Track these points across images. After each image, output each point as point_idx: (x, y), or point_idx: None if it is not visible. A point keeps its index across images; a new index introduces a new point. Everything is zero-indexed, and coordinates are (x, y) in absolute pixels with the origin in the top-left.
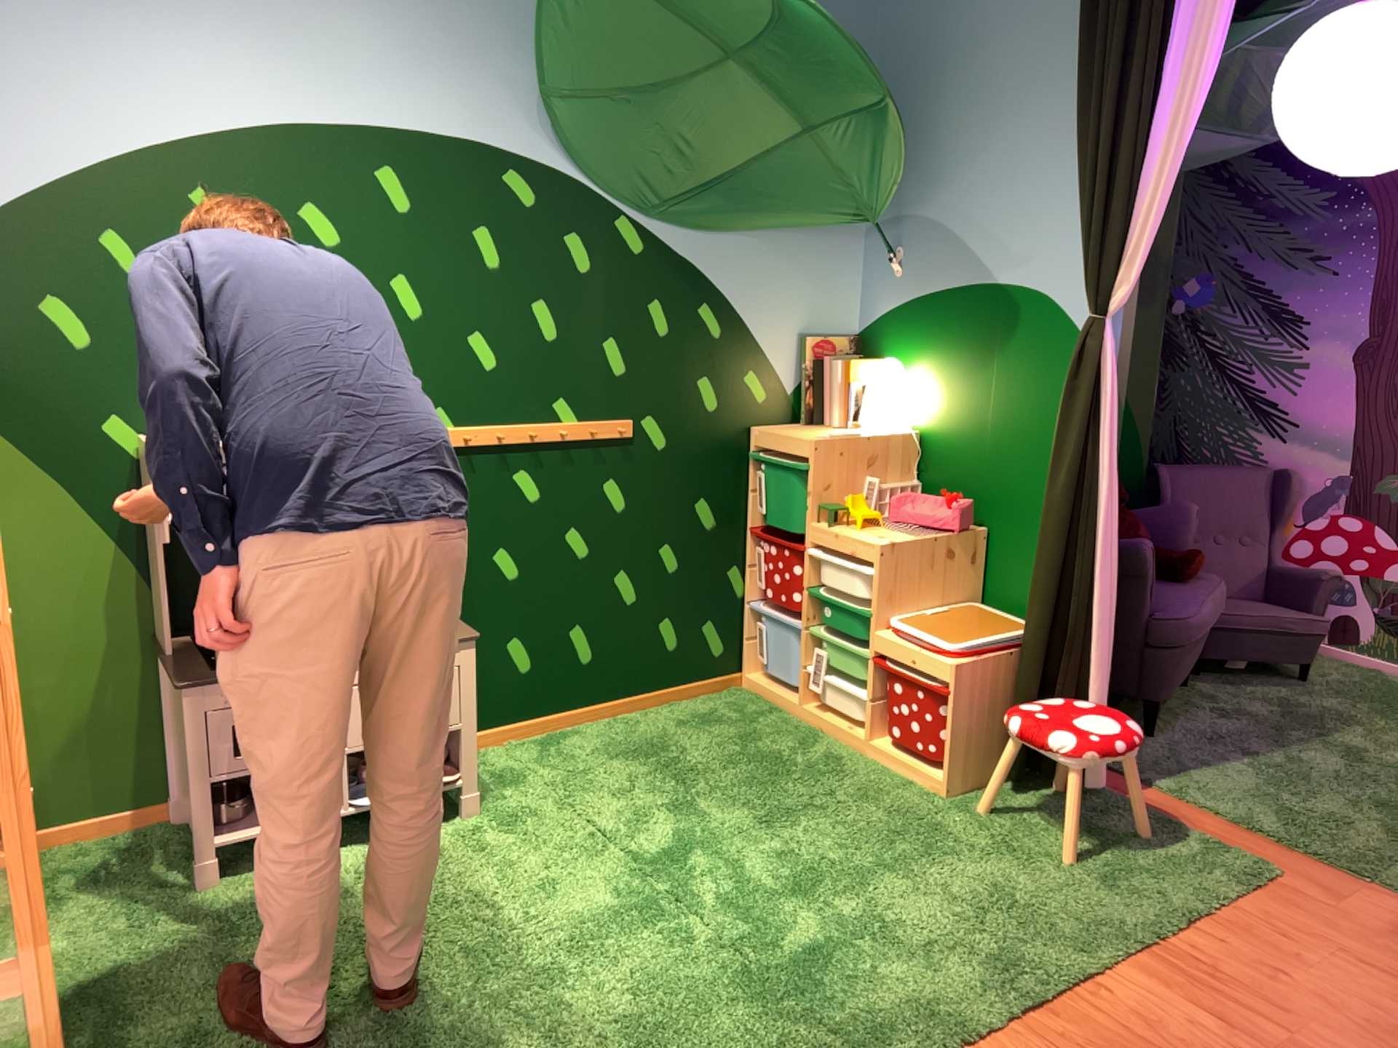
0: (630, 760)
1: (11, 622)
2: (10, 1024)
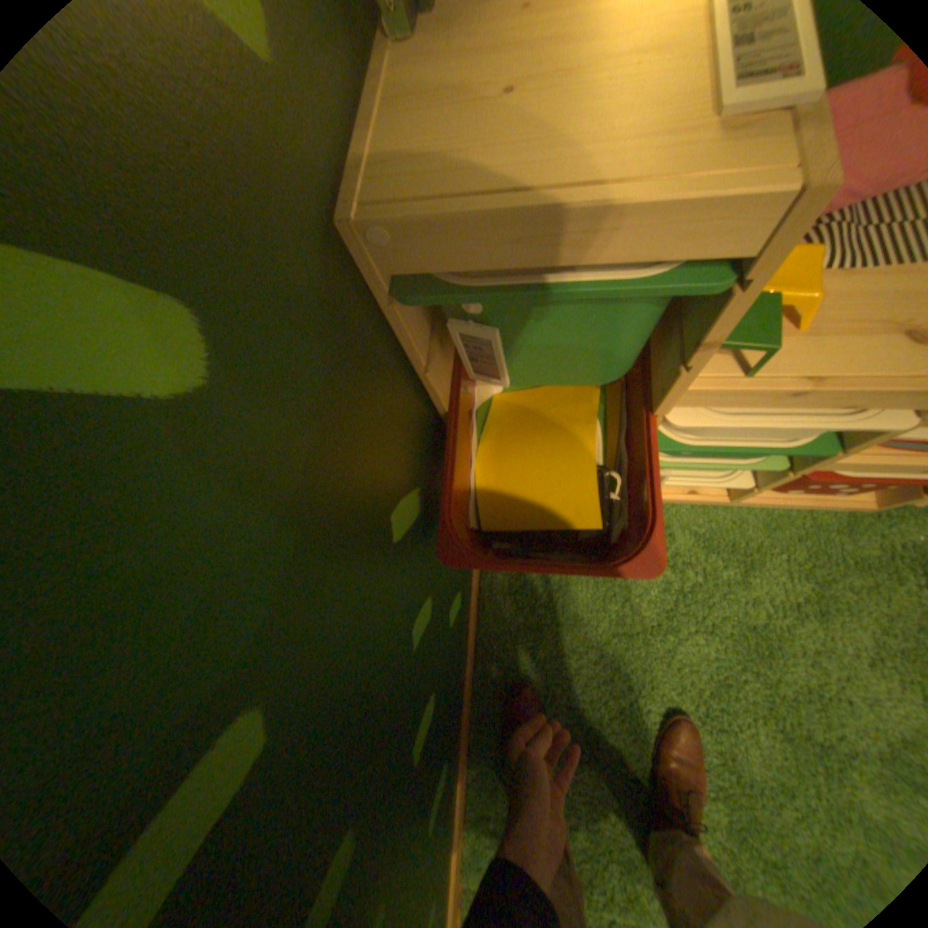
0: (589, 761)
1: None
2: None
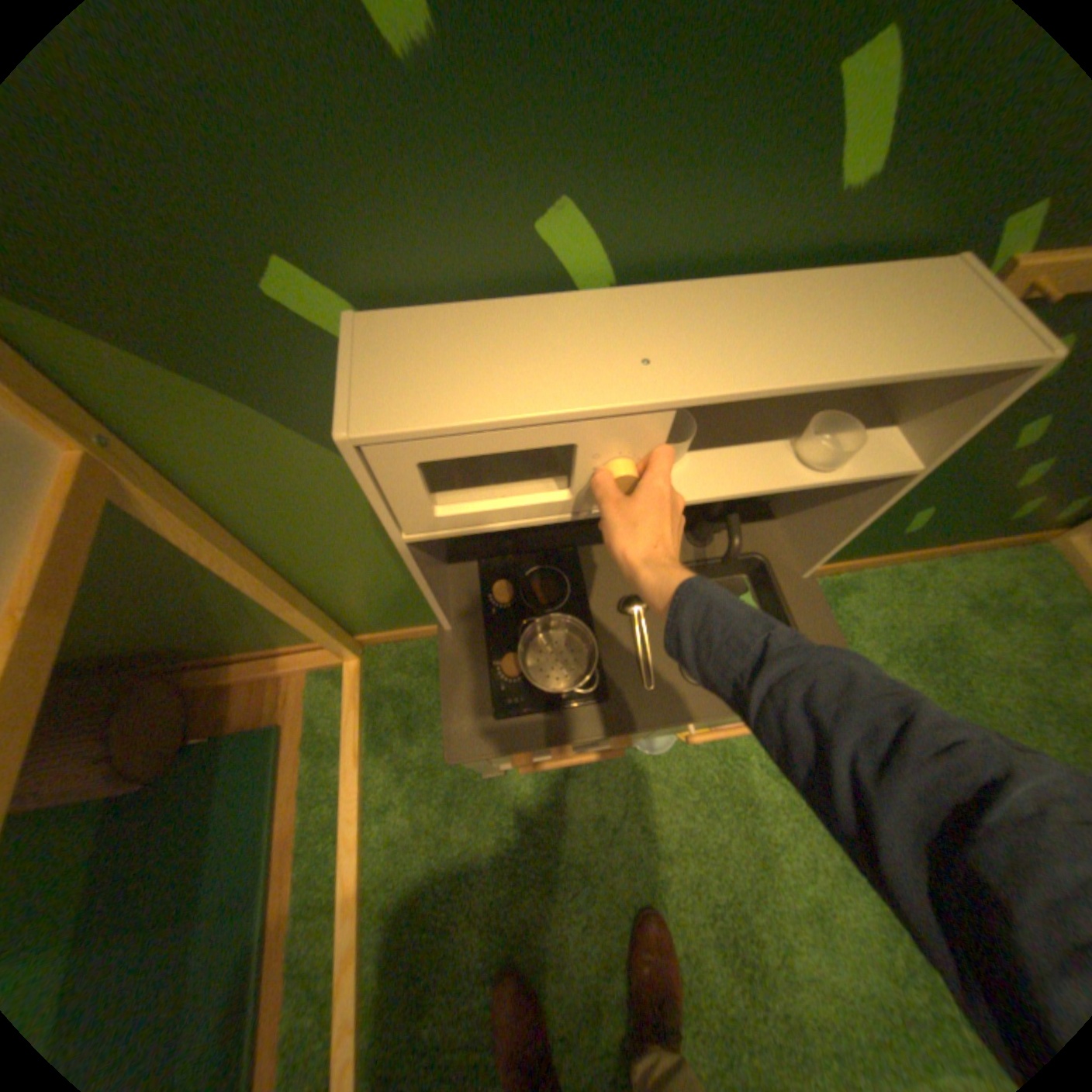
0: (912, 665)
1: (261, 543)
2: (327, 961)
